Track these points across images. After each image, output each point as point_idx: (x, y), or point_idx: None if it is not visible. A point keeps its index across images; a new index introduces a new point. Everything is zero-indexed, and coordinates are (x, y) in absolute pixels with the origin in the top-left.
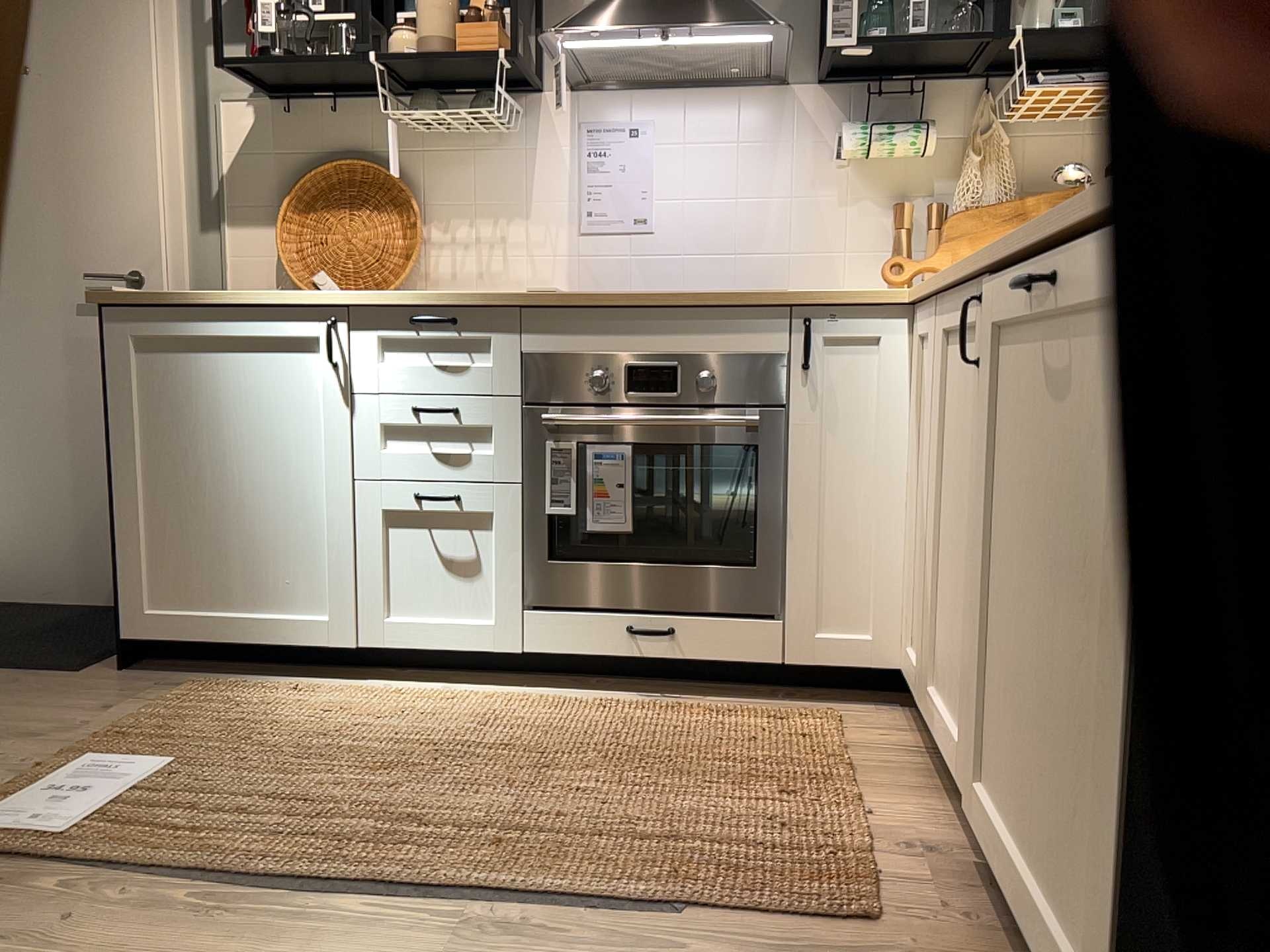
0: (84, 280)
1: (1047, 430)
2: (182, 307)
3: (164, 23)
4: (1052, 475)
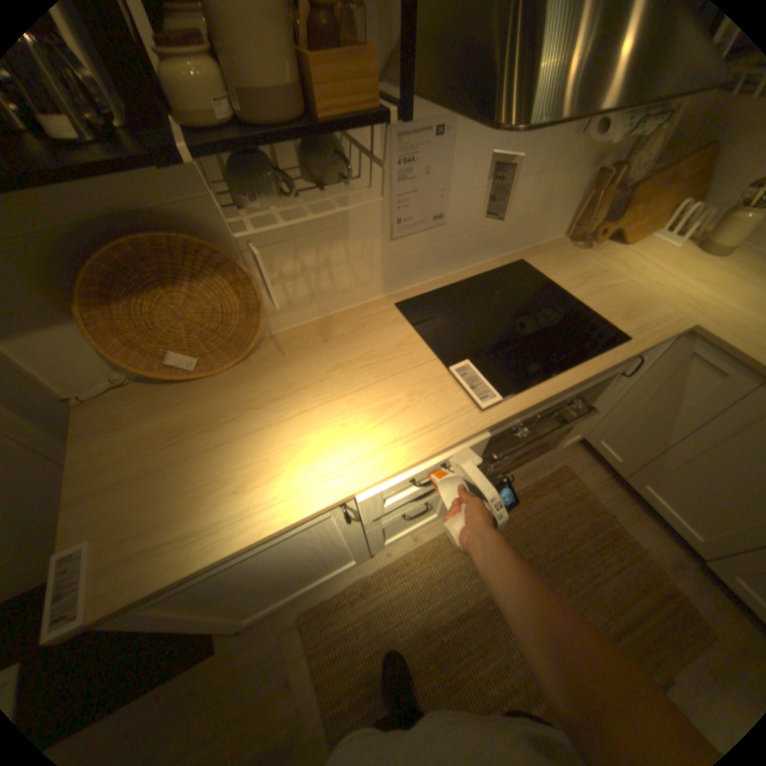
0: None
1: None
2: (186, 577)
3: None
4: None
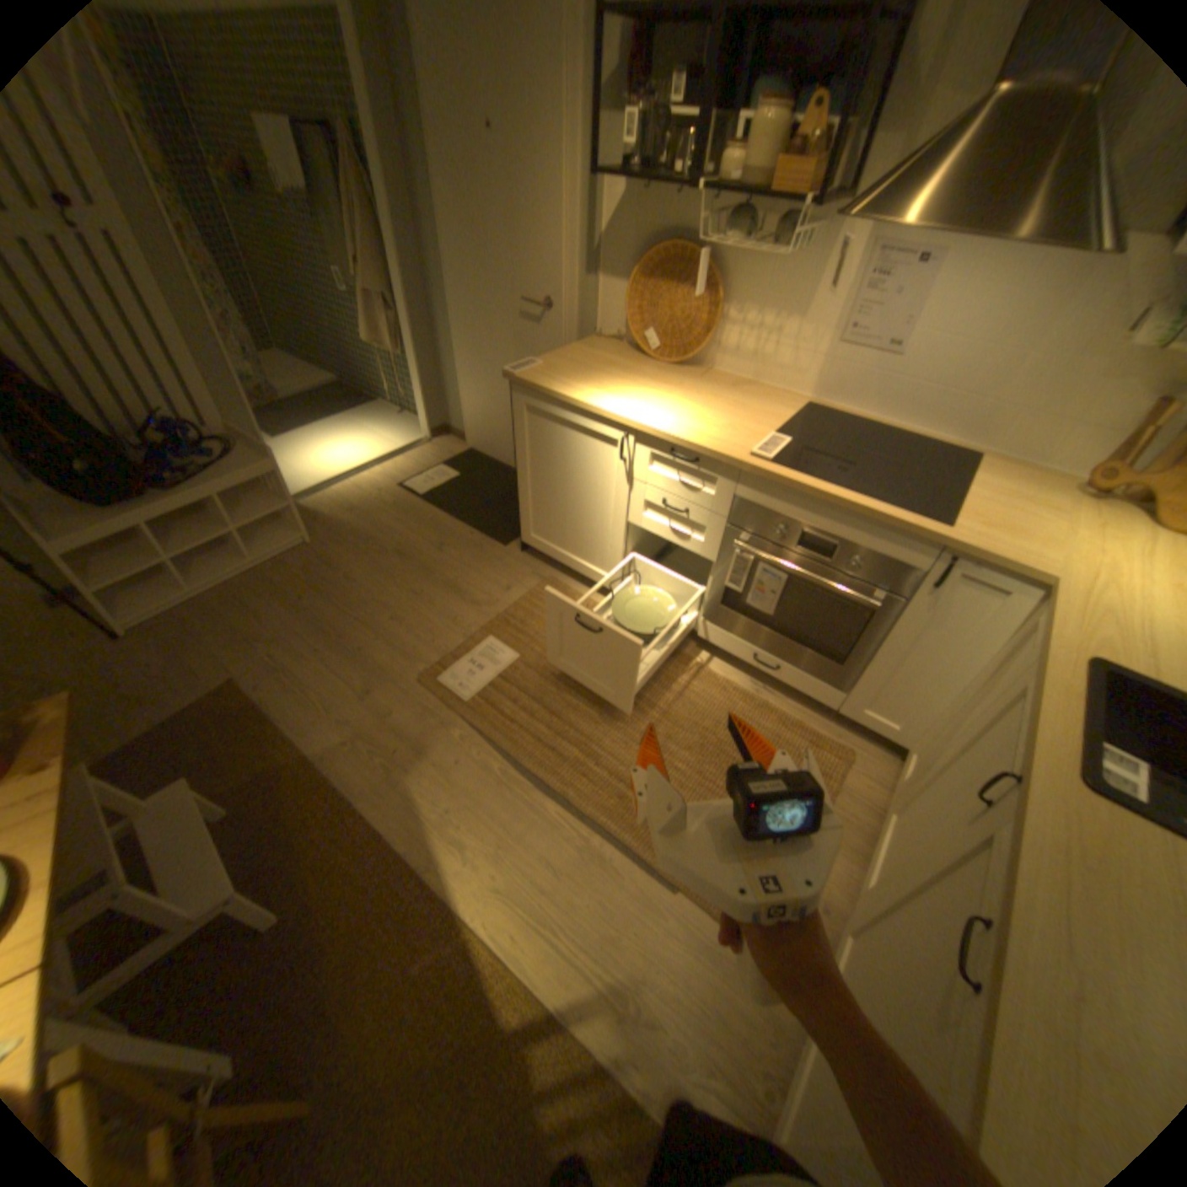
0: (521, 301)
1: (944, 954)
2: (549, 396)
3: (573, 85)
4: (926, 975)
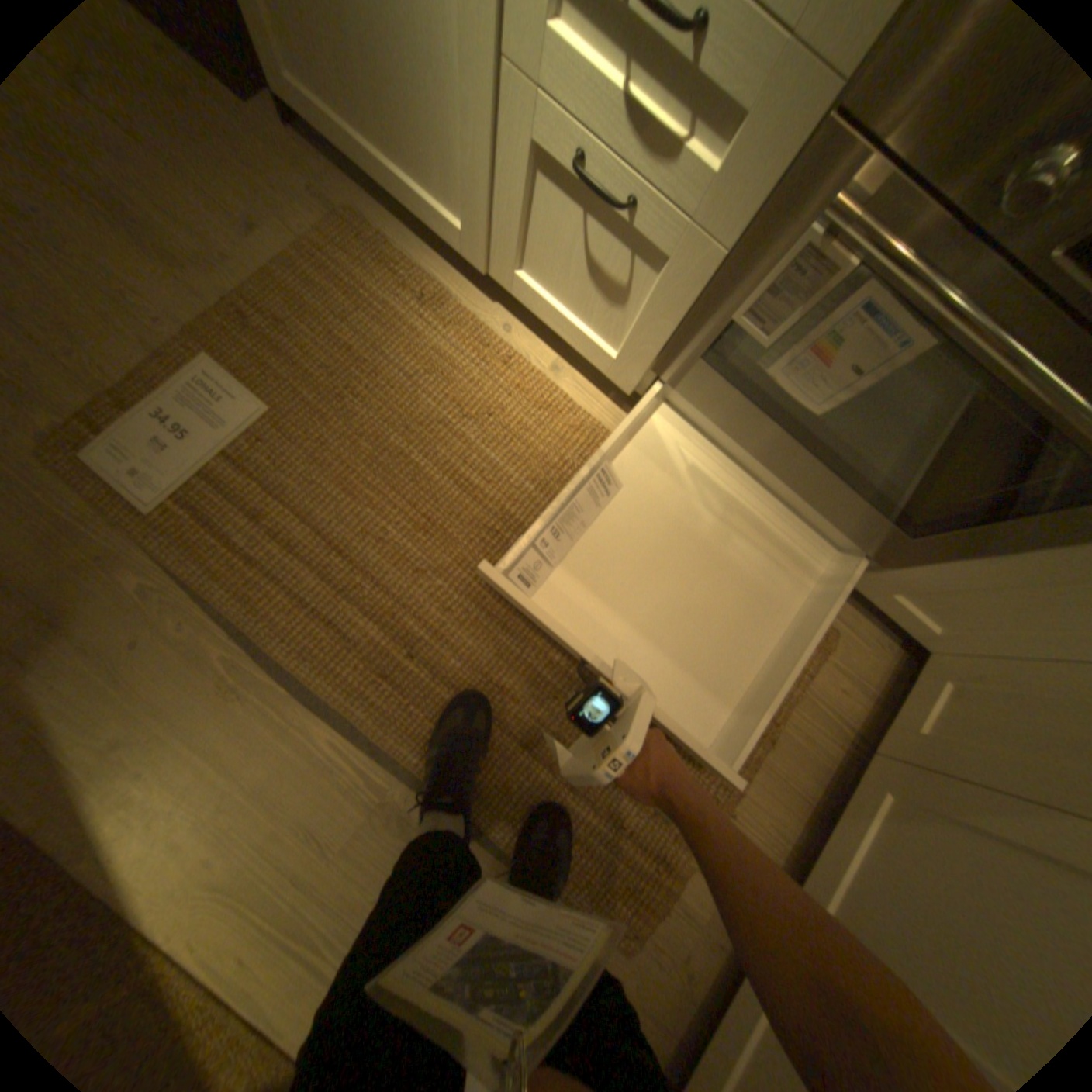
0: None
1: None
2: None
3: None
4: None
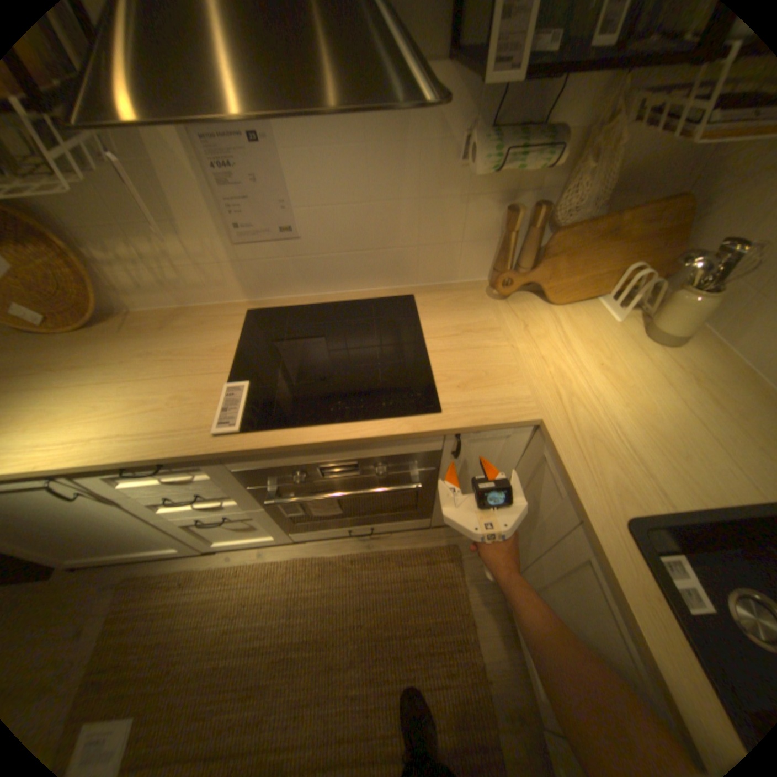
0: None
1: None
2: None
3: None
4: None
